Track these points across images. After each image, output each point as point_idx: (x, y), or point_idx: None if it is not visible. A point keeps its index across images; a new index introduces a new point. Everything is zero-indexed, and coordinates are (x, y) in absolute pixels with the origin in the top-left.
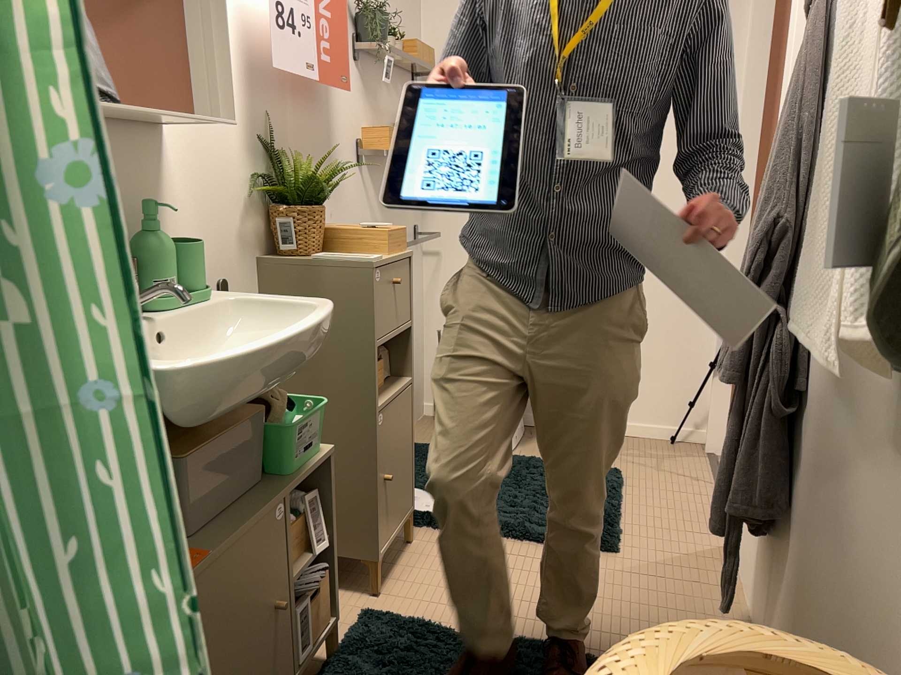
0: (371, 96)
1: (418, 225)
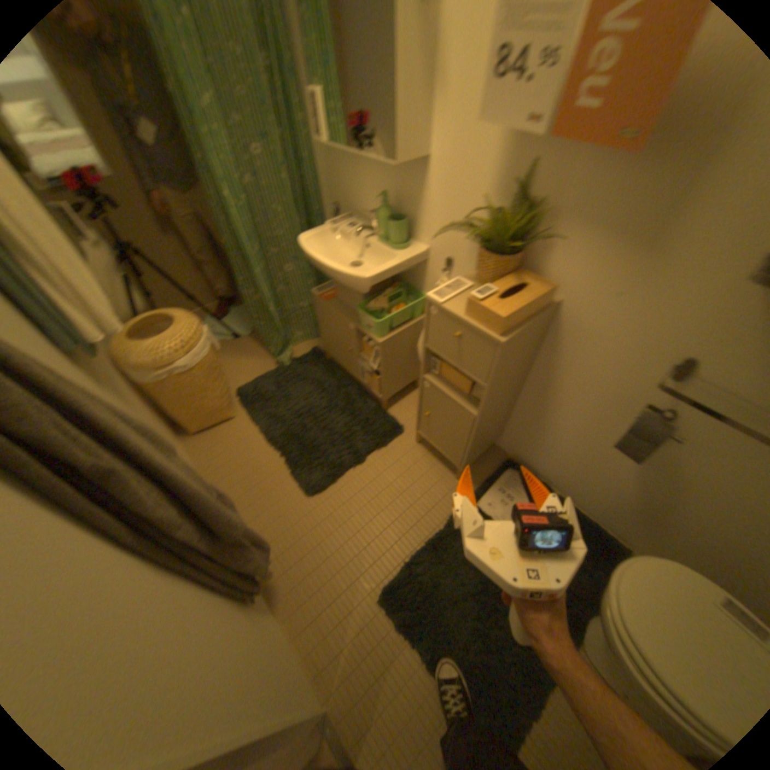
0: None
1: None
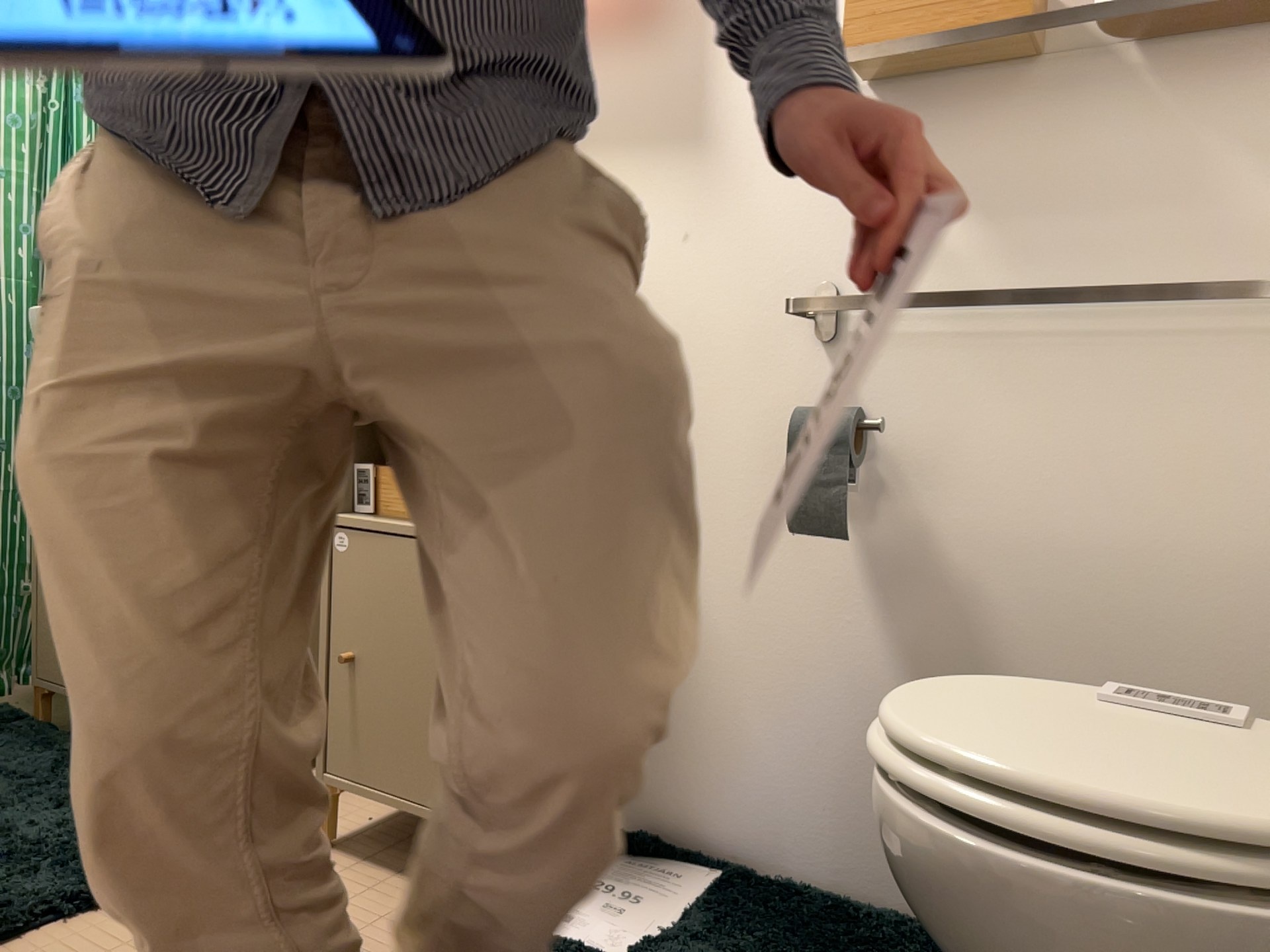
0: None
1: None
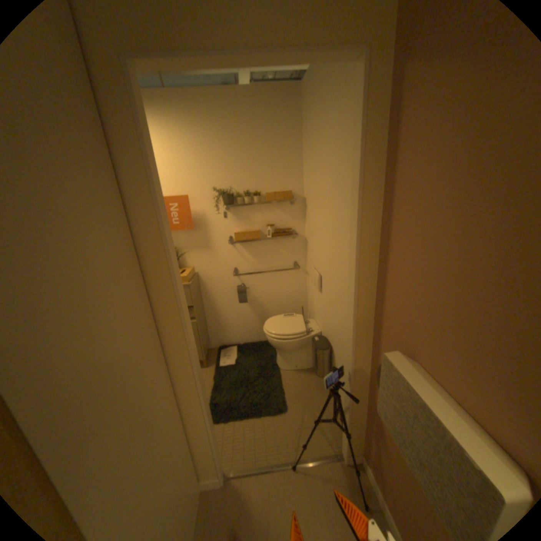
0: (241, 218)
1: (298, 261)
